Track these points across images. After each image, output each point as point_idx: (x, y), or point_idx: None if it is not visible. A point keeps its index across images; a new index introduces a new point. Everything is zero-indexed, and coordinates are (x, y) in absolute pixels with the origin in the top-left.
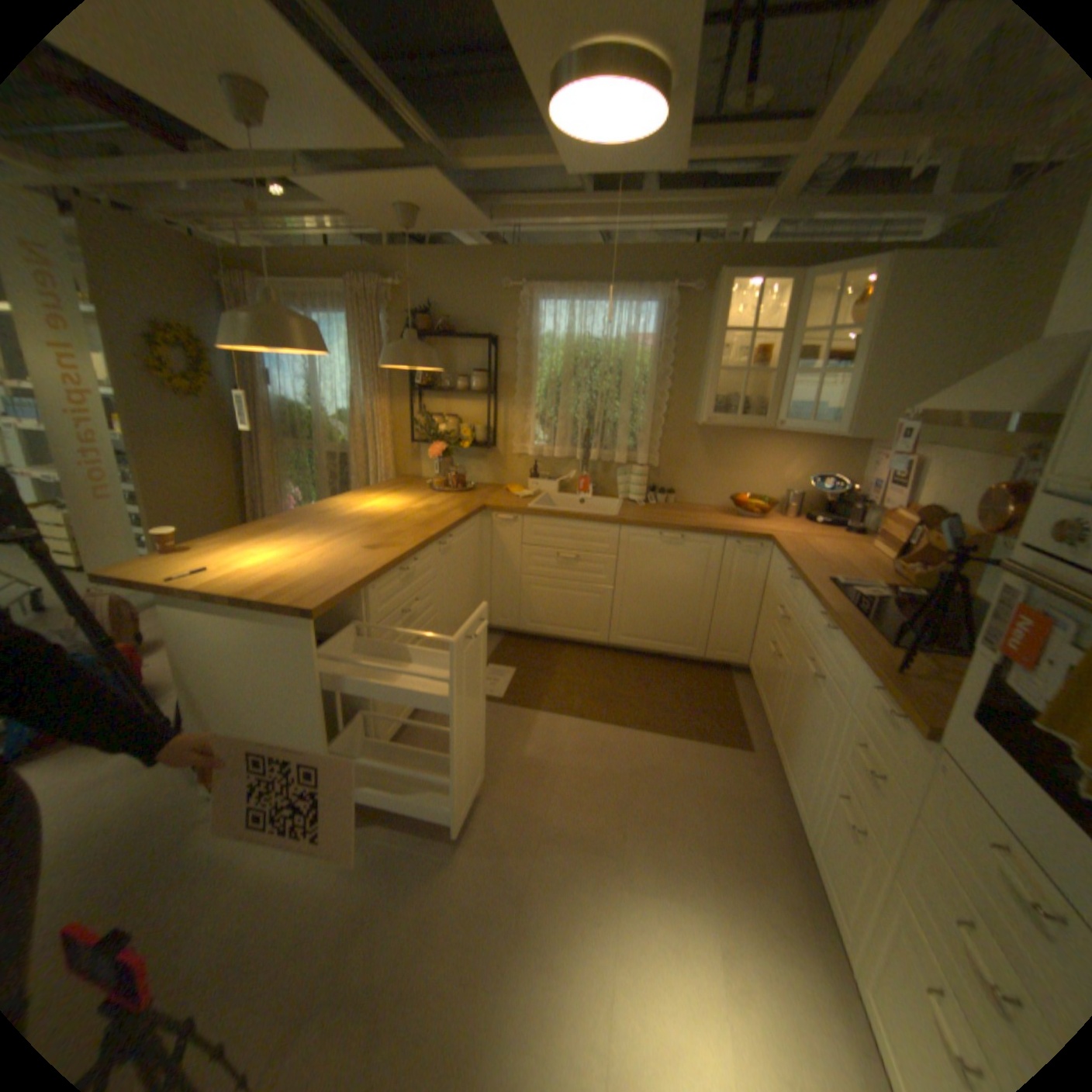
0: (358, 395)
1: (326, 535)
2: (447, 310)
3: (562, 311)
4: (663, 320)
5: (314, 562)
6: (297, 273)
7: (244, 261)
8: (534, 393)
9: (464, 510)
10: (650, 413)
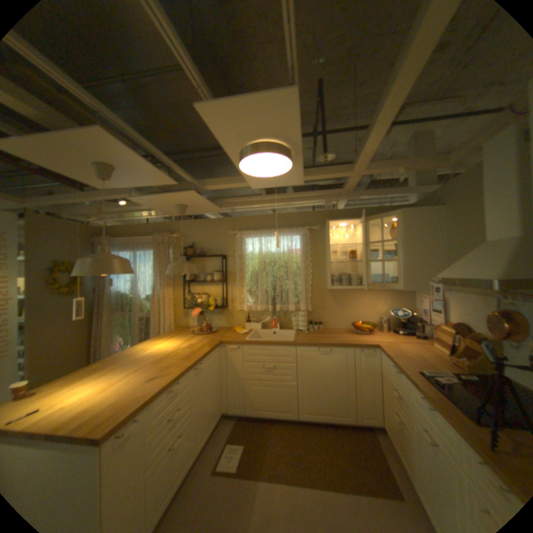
0: (158, 287)
1: (127, 372)
2: (203, 244)
3: (257, 242)
4: (304, 242)
5: (113, 394)
6: (133, 234)
7: (108, 230)
8: (246, 279)
9: (210, 345)
10: (304, 284)
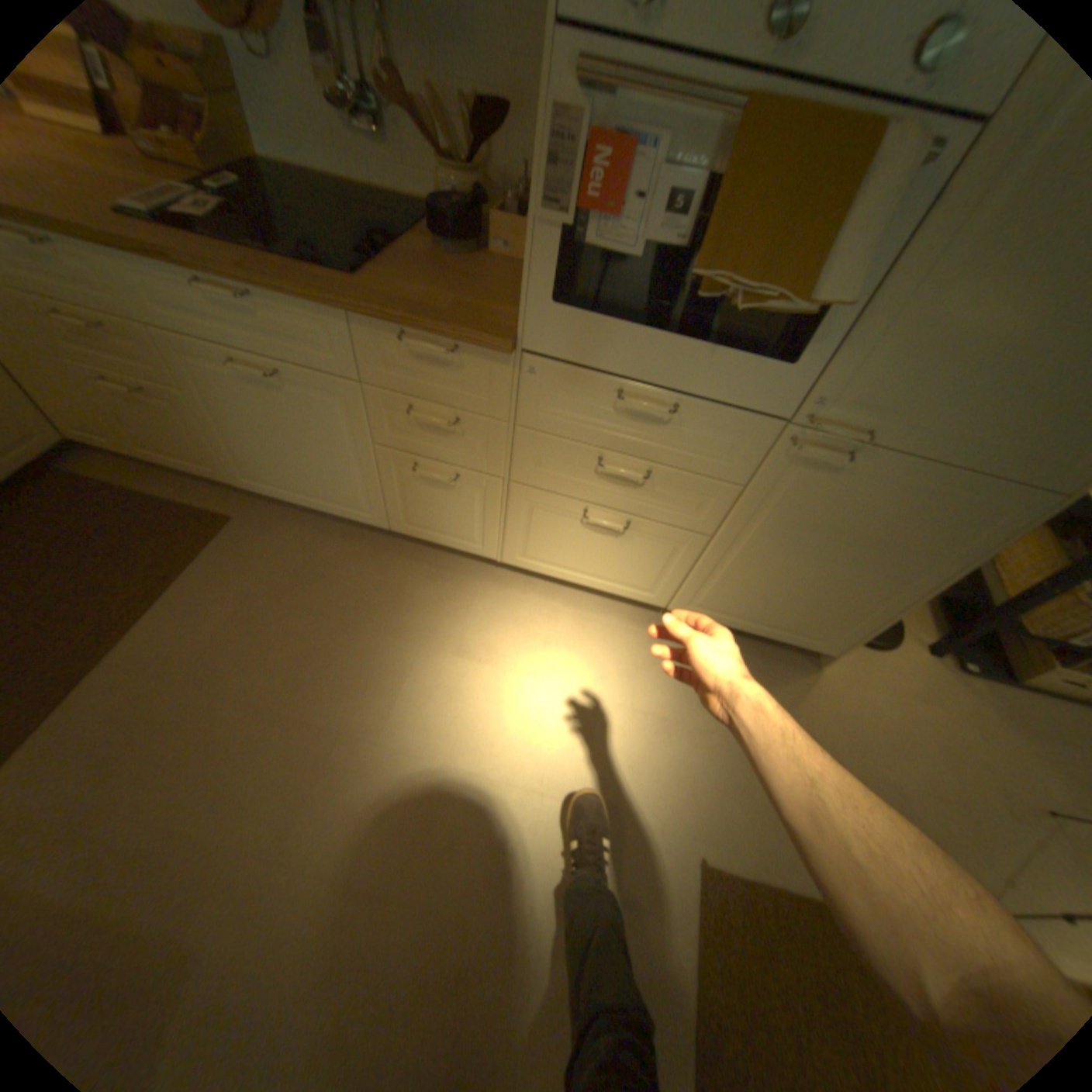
0: None
1: None
2: None
3: None
4: None
5: None
6: None
7: None
8: None
9: None
10: None
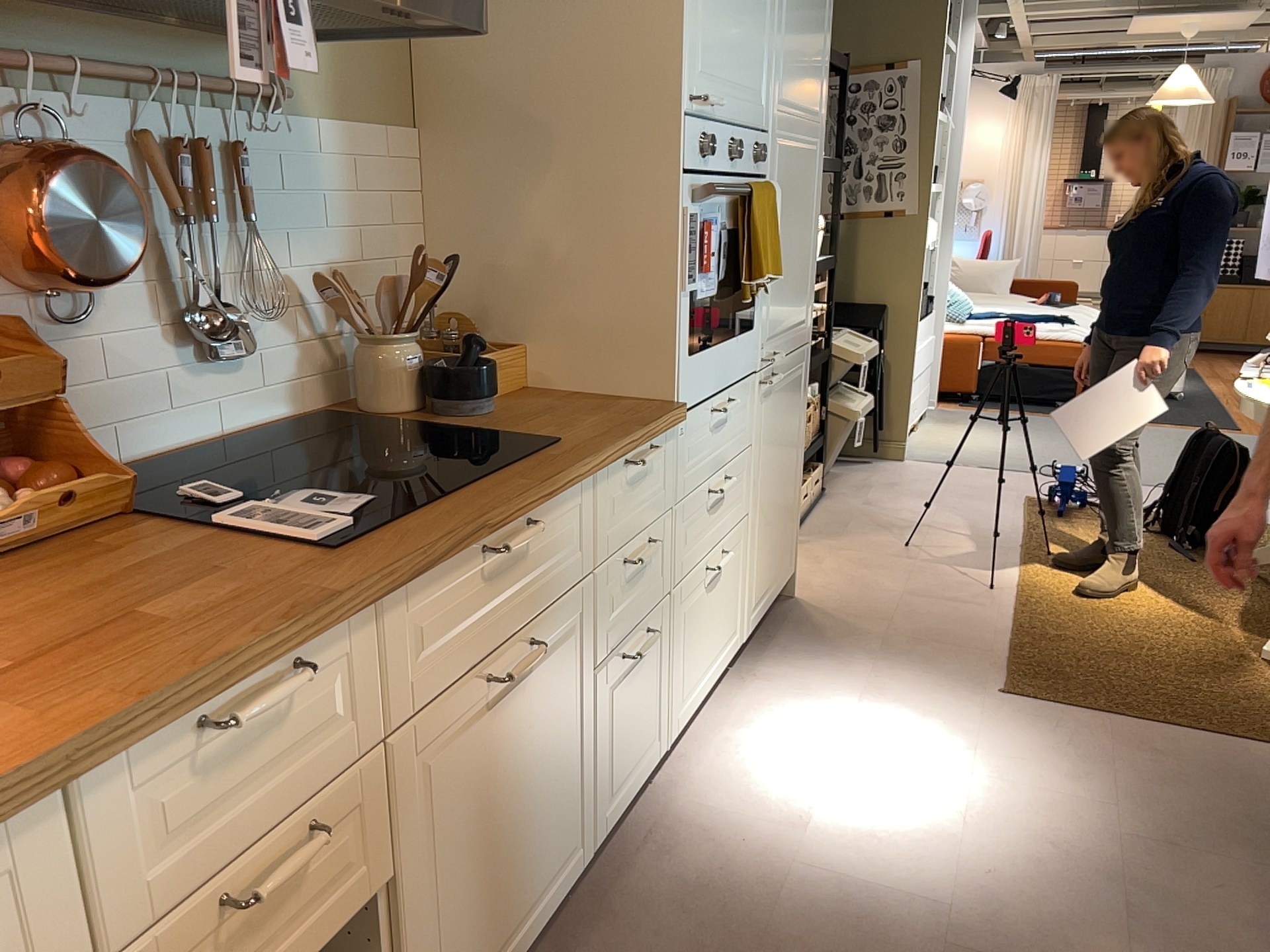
0: None
1: None
2: None
3: None
4: None
5: None
6: None
7: None
8: None
9: None
10: None
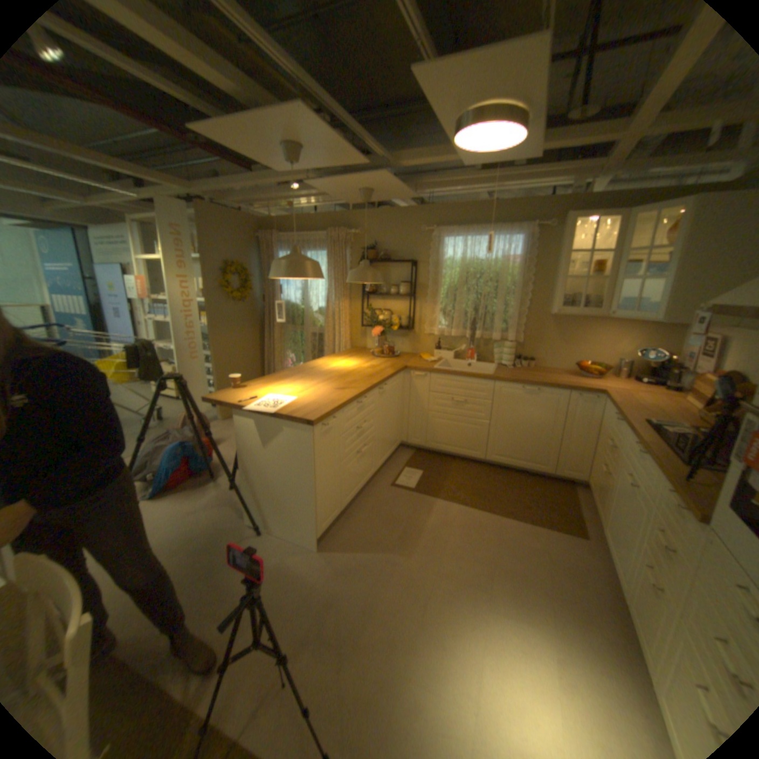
0: (331, 299)
1: (315, 381)
2: (386, 246)
3: (459, 243)
4: (527, 246)
5: (310, 396)
6: (300, 229)
7: (271, 224)
8: (439, 295)
9: (393, 369)
10: (517, 307)
